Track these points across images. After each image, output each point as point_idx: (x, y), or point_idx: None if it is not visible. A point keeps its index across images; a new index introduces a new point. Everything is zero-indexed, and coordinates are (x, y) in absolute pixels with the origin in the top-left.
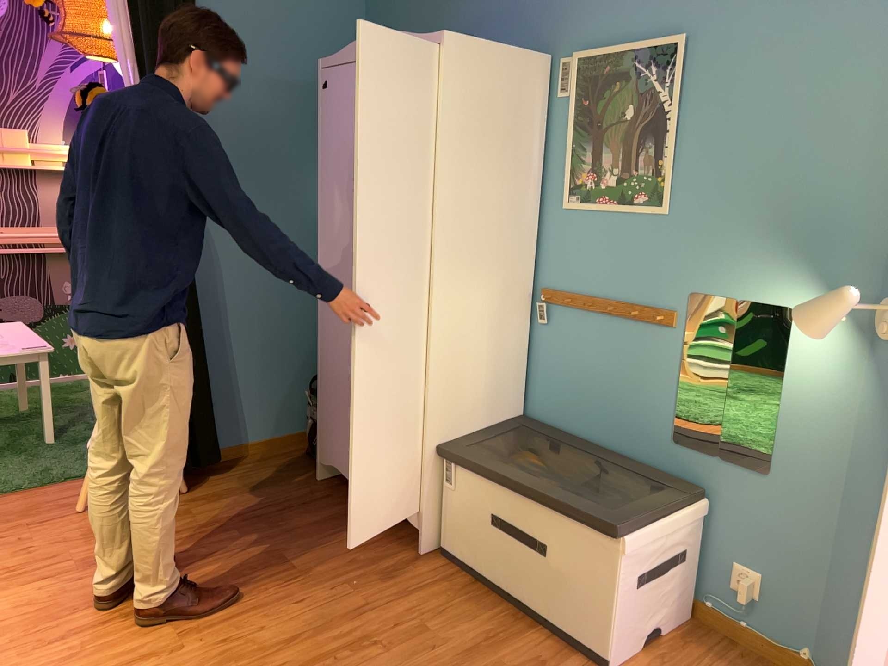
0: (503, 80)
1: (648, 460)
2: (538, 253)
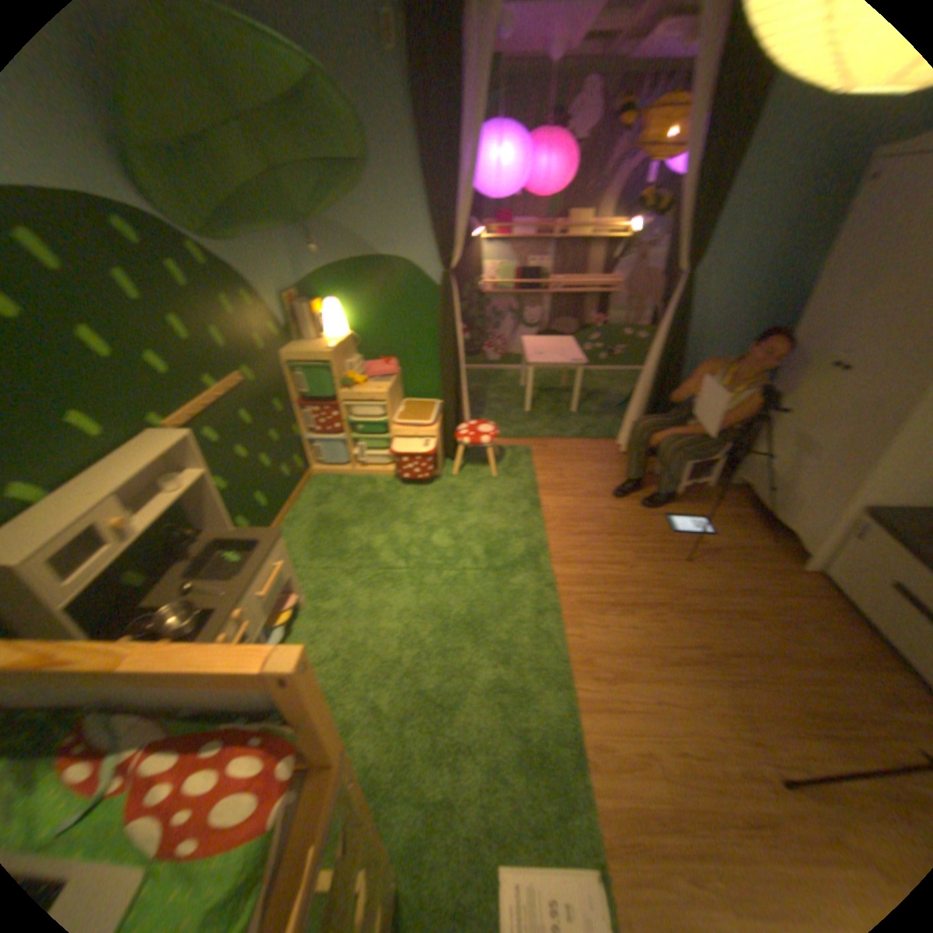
0: None
1: None
2: None
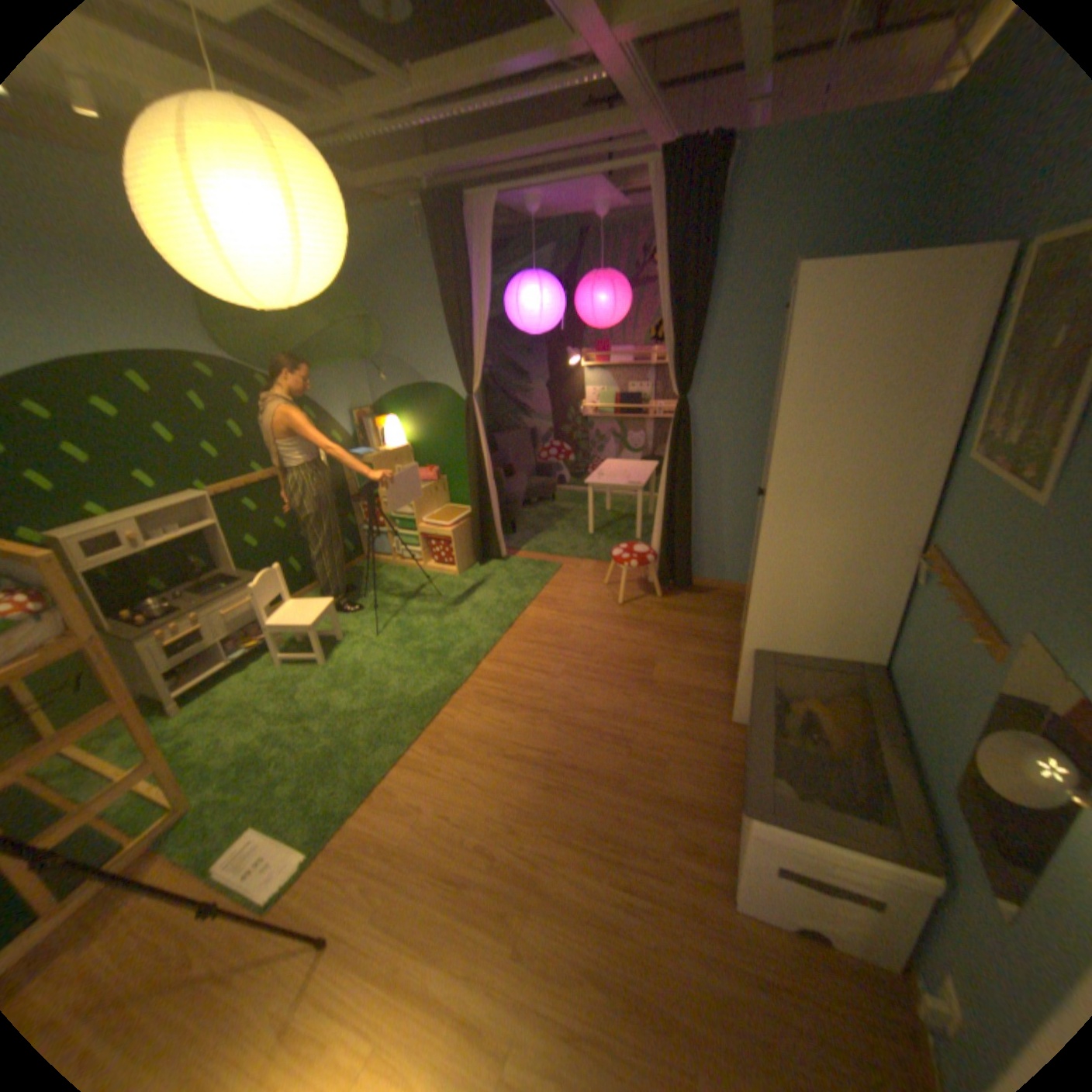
0: (900, 297)
1: (939, 795)
2: (945, 503)
